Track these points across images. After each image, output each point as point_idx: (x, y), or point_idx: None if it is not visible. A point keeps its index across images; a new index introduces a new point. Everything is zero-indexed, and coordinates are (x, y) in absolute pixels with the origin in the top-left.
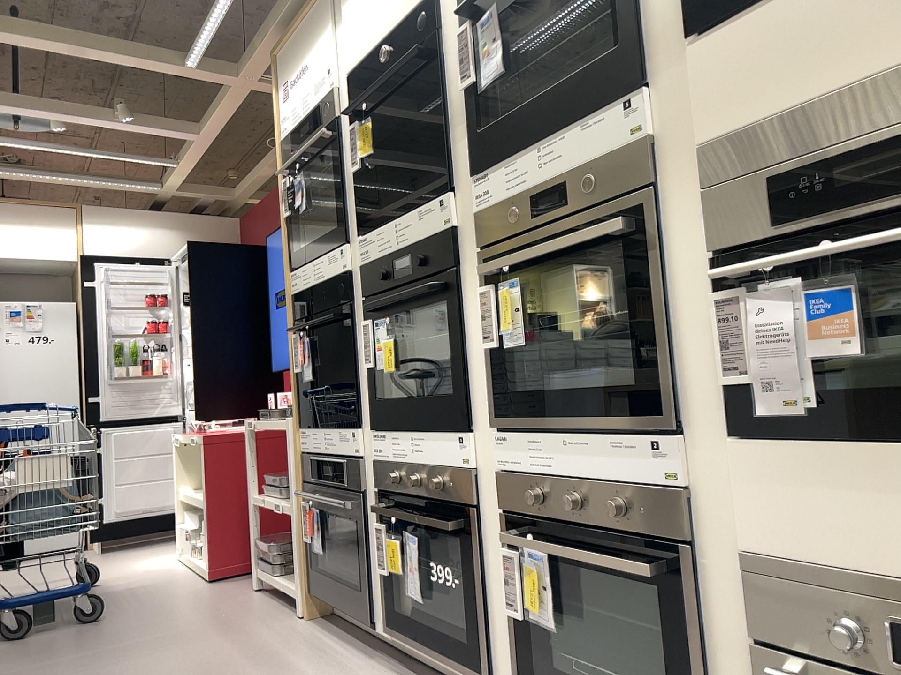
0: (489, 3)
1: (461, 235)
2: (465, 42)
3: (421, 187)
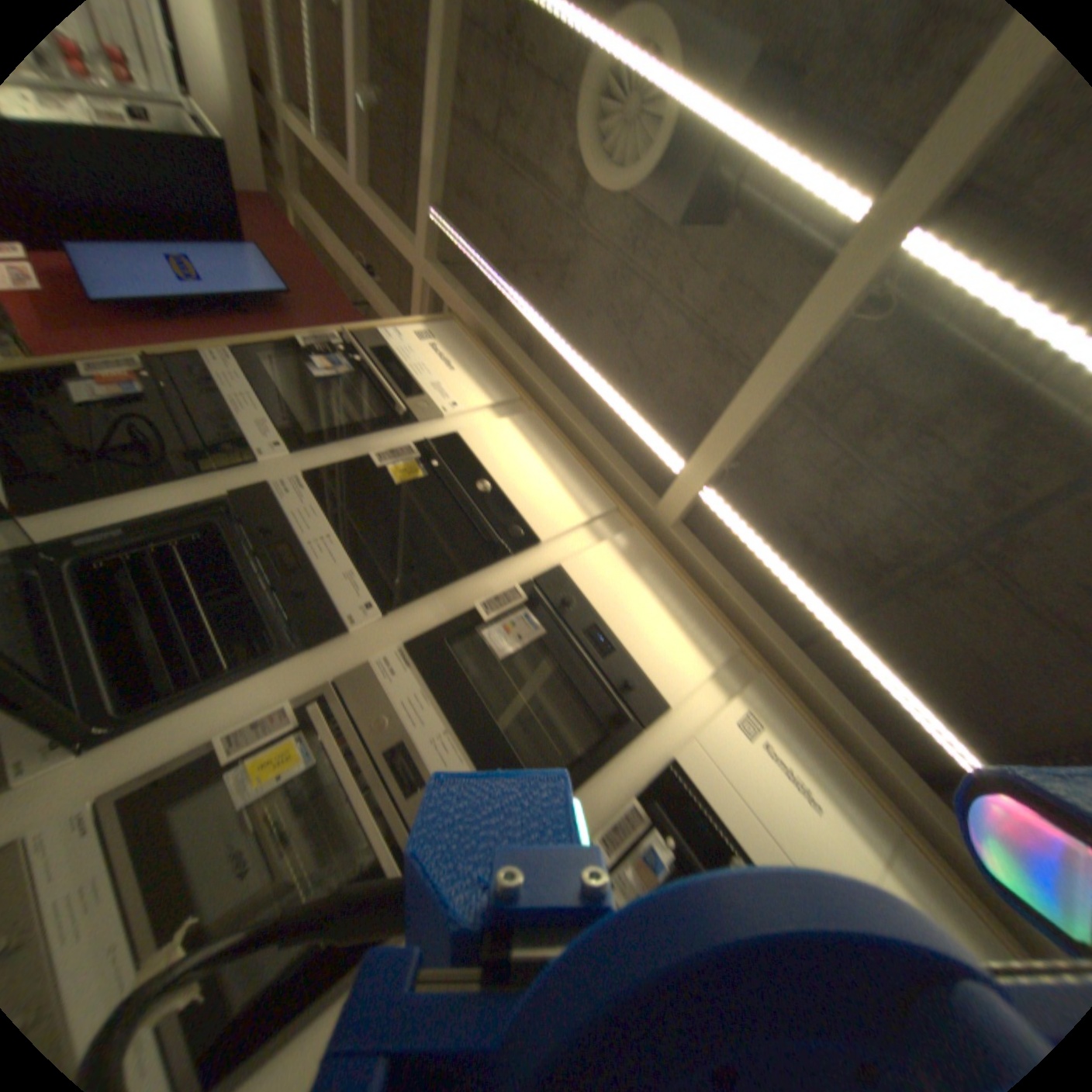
0: (542, 623)
1: (337, 646)
2: (511, 602)
3: (373, 566)
